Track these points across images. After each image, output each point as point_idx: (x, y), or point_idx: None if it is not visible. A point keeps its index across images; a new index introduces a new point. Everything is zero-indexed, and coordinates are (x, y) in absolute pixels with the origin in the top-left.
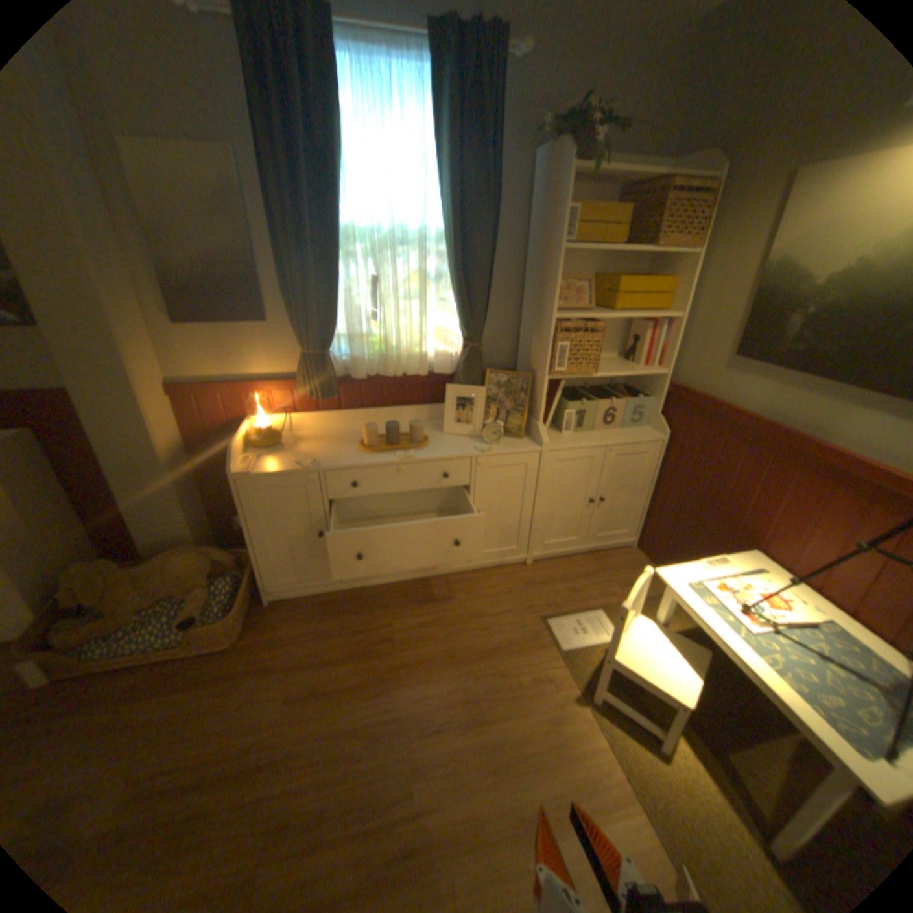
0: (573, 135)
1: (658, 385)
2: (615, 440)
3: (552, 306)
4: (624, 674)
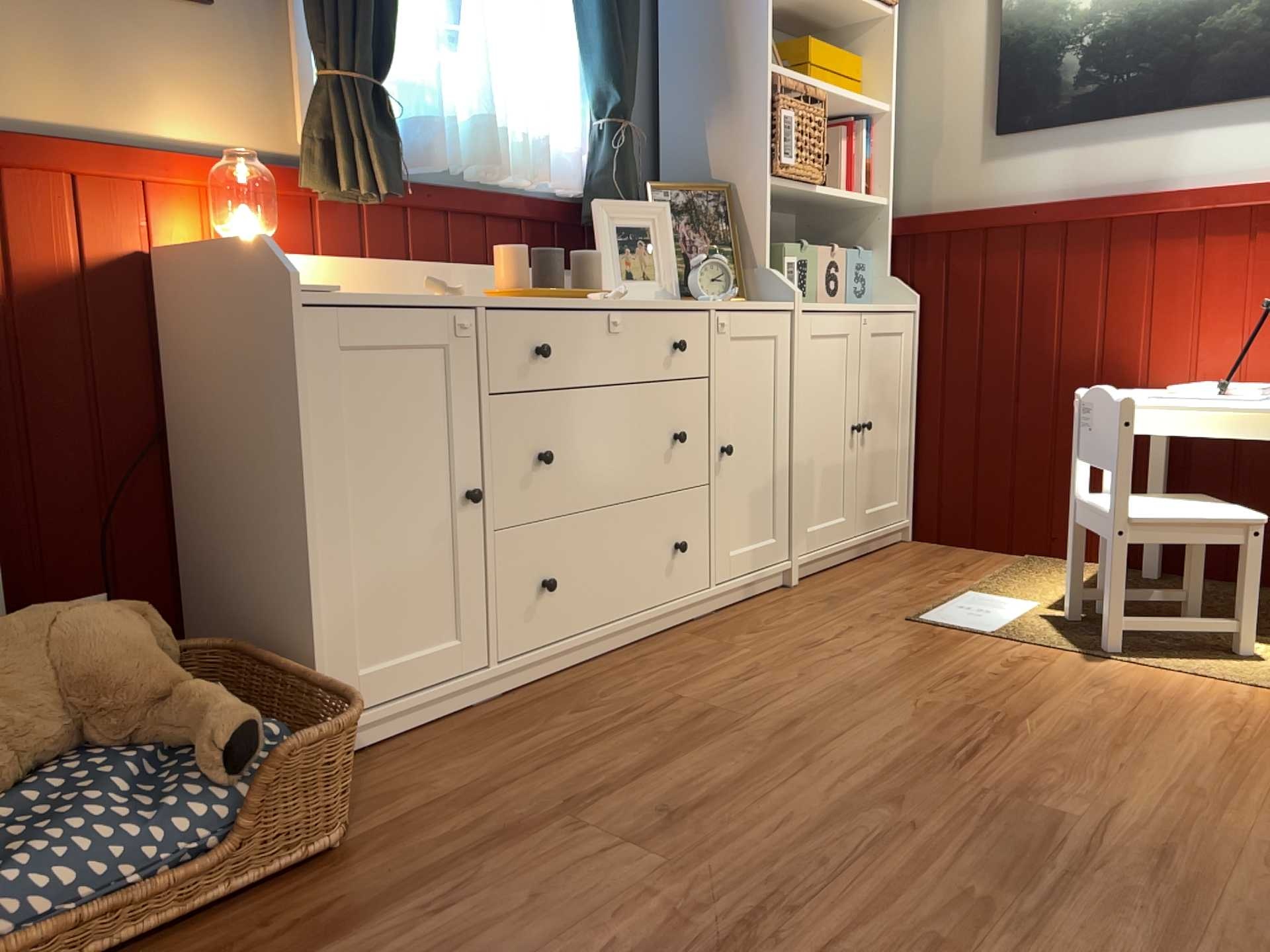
0: None
1: (874, 228)
2: (863, 305)
3: (763, 47)
4: (1148, 537)
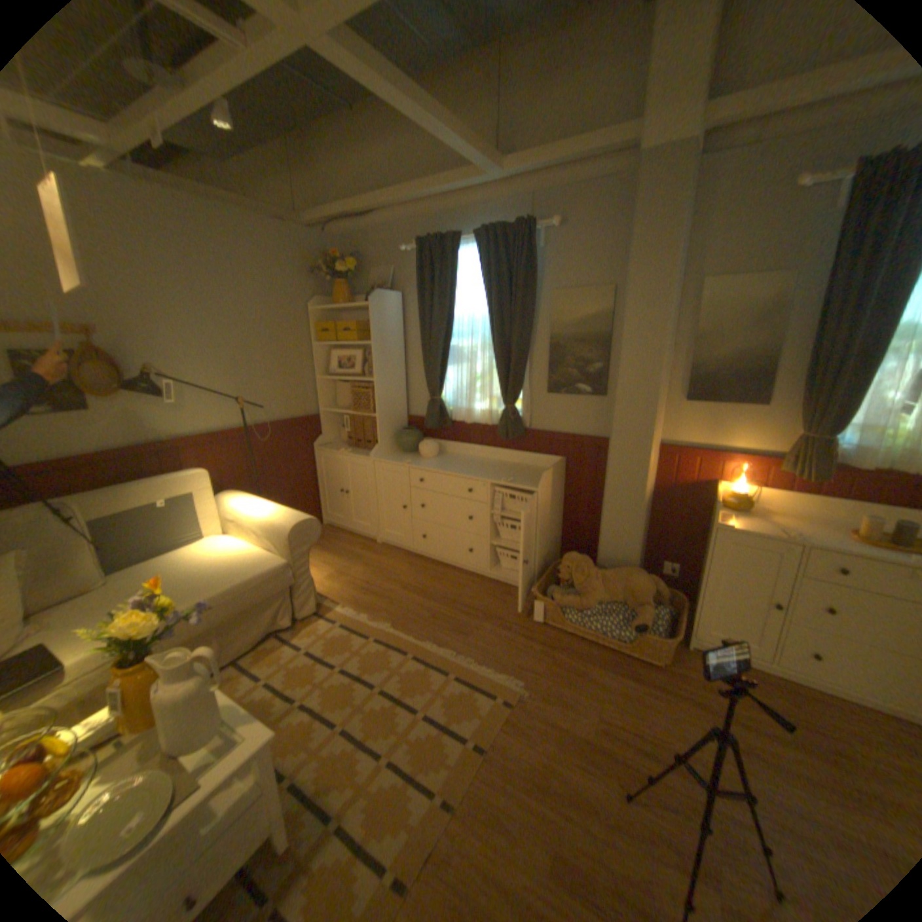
0: None
1: None
2: None
3: None
4: None
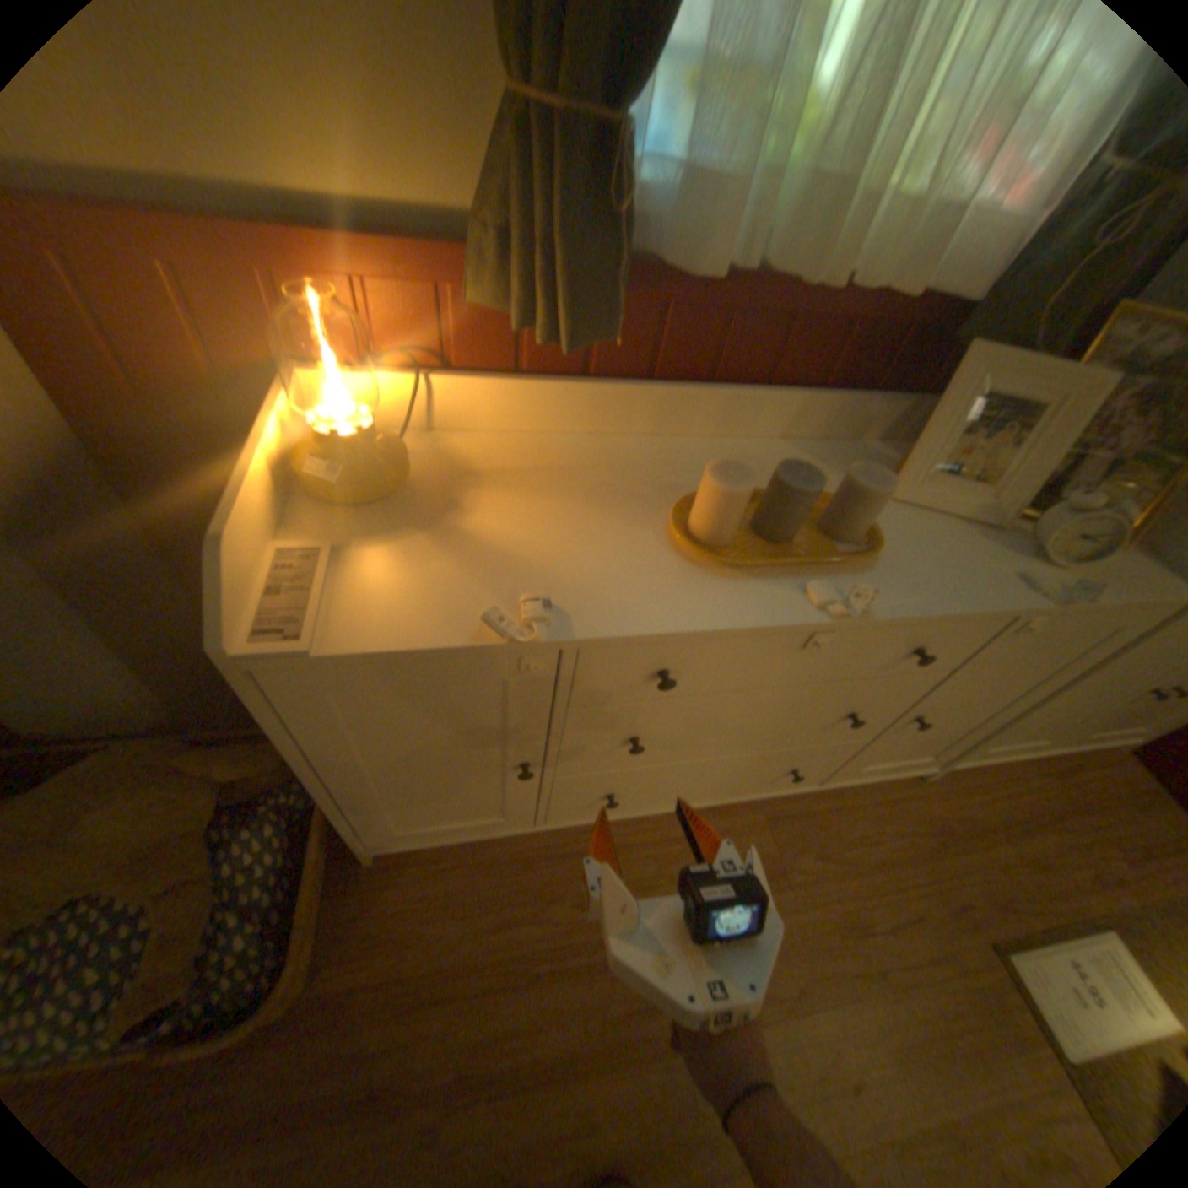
0: None
1: None
2: None
3: None
4: None
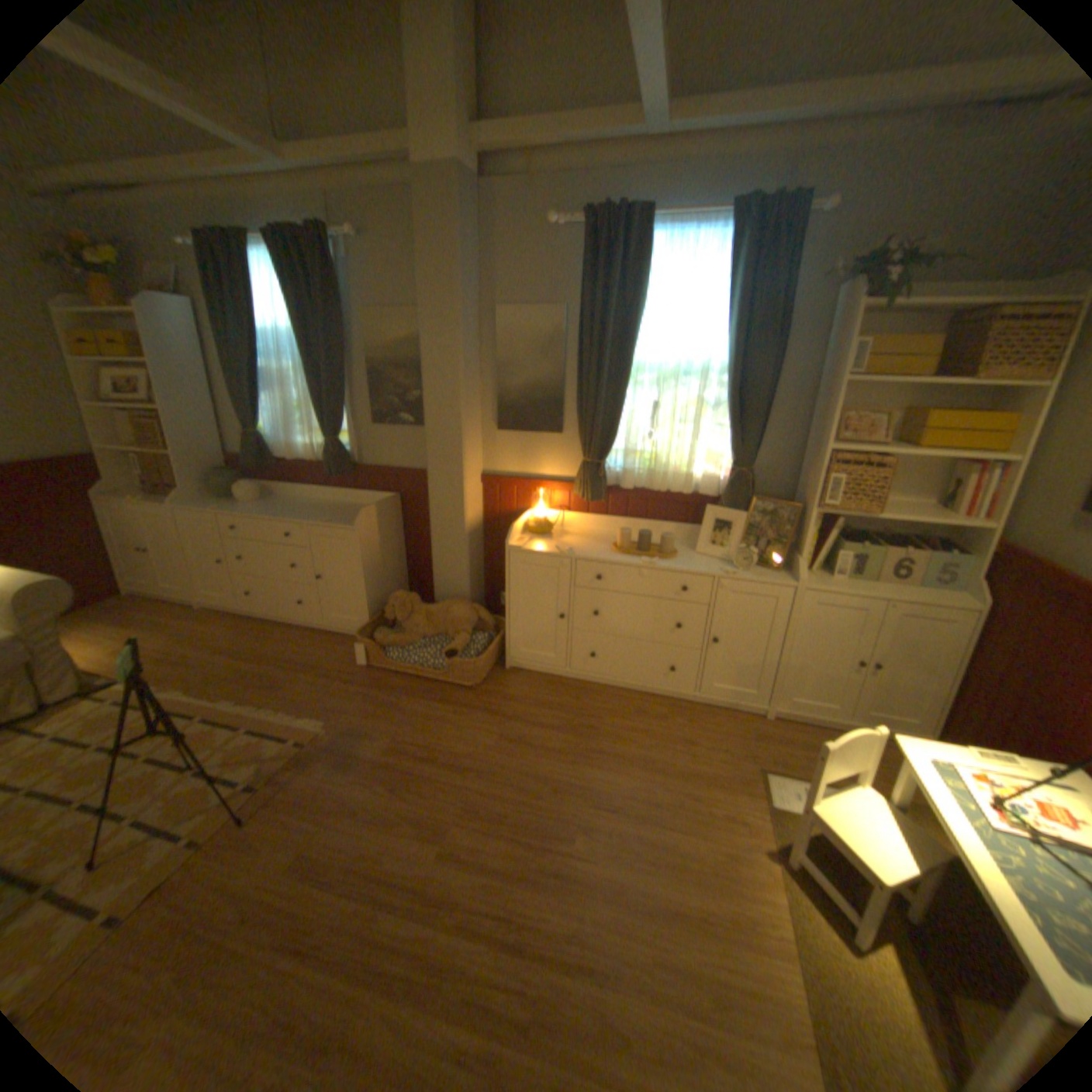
0: (871, 274)
1: (984, 542)
2: (903, 596)
3: (828, 436)
4: (822, 830)
